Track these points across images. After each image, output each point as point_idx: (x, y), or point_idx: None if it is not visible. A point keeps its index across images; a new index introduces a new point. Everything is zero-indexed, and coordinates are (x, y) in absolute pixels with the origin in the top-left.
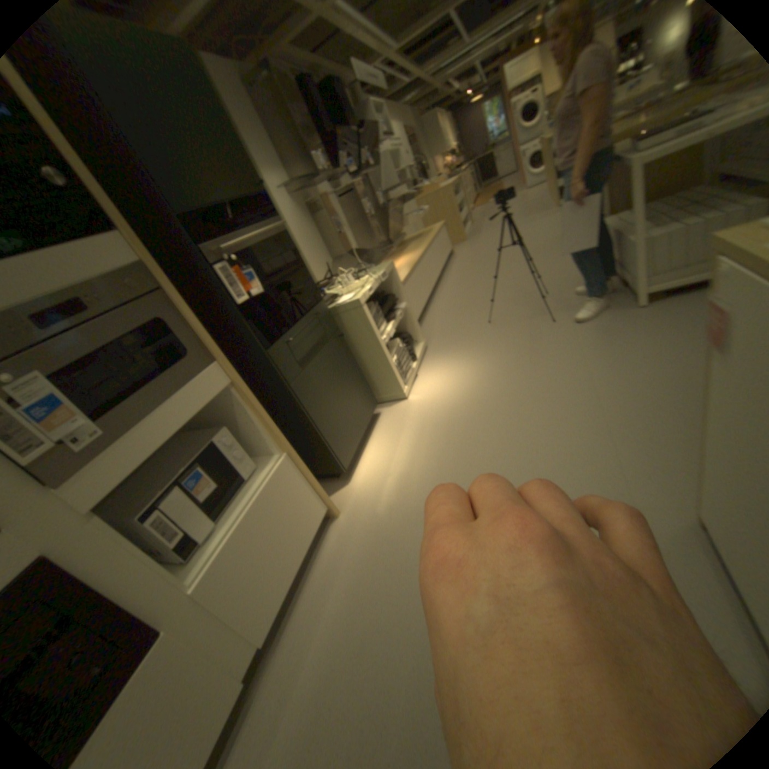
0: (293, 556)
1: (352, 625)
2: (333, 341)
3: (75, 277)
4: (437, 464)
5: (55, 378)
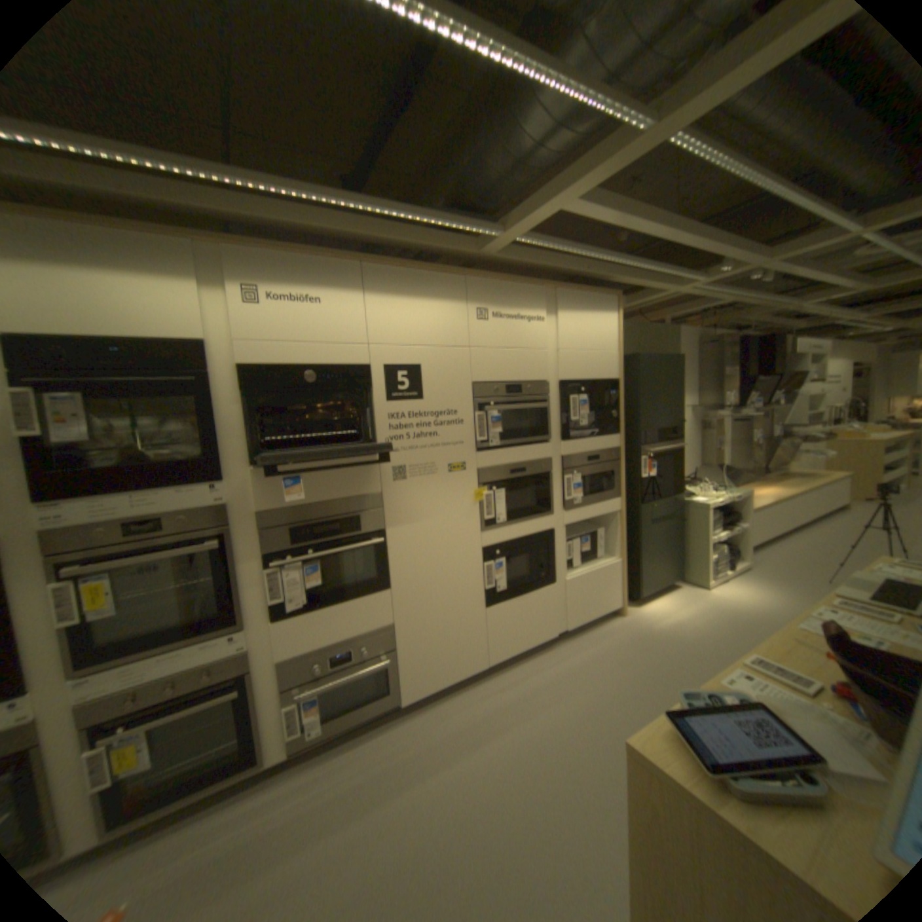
0: (598, 610)
1: (617, 656)
2: (678, 520)
3: (602, 446)
4: (710, 631)
5: (582, 477)
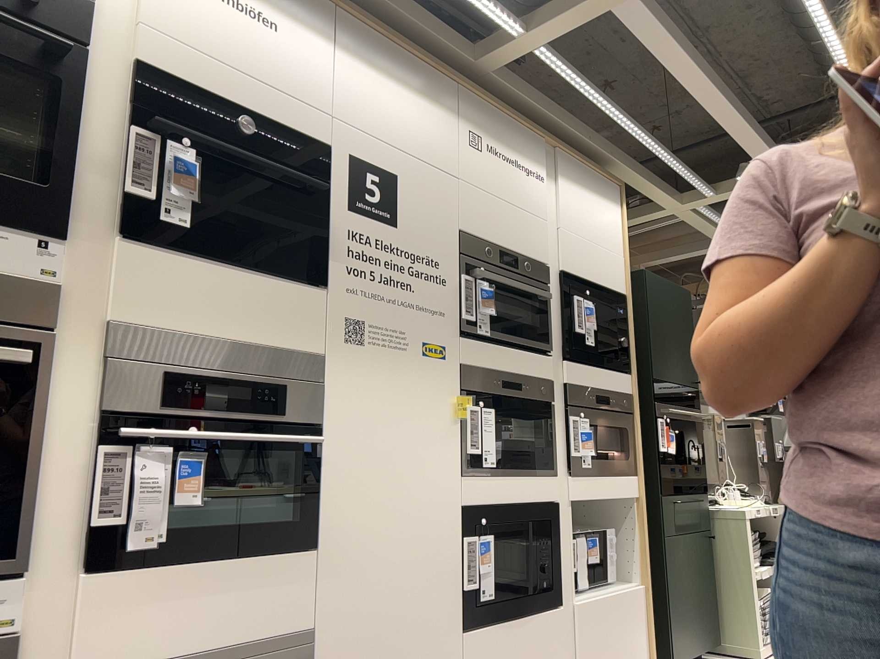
0: None
1: None
2: (703, 536)
3: (613, 385)
4: None
5: (591, 425)
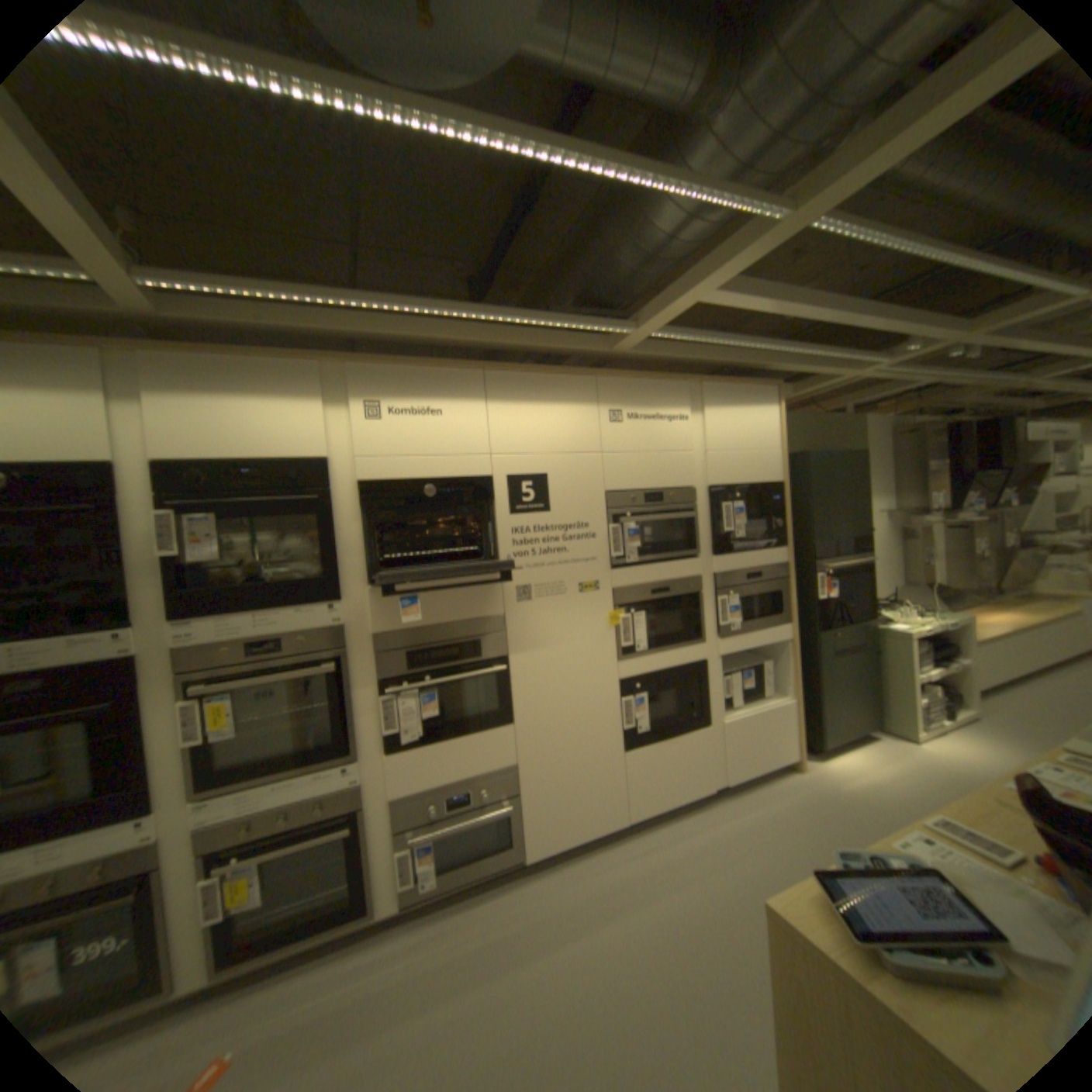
0: (768, 763)
1: (792, 821)
2: (871, 653)
3: (765, 561)
4: (919, 797)
5: (741, 598)
